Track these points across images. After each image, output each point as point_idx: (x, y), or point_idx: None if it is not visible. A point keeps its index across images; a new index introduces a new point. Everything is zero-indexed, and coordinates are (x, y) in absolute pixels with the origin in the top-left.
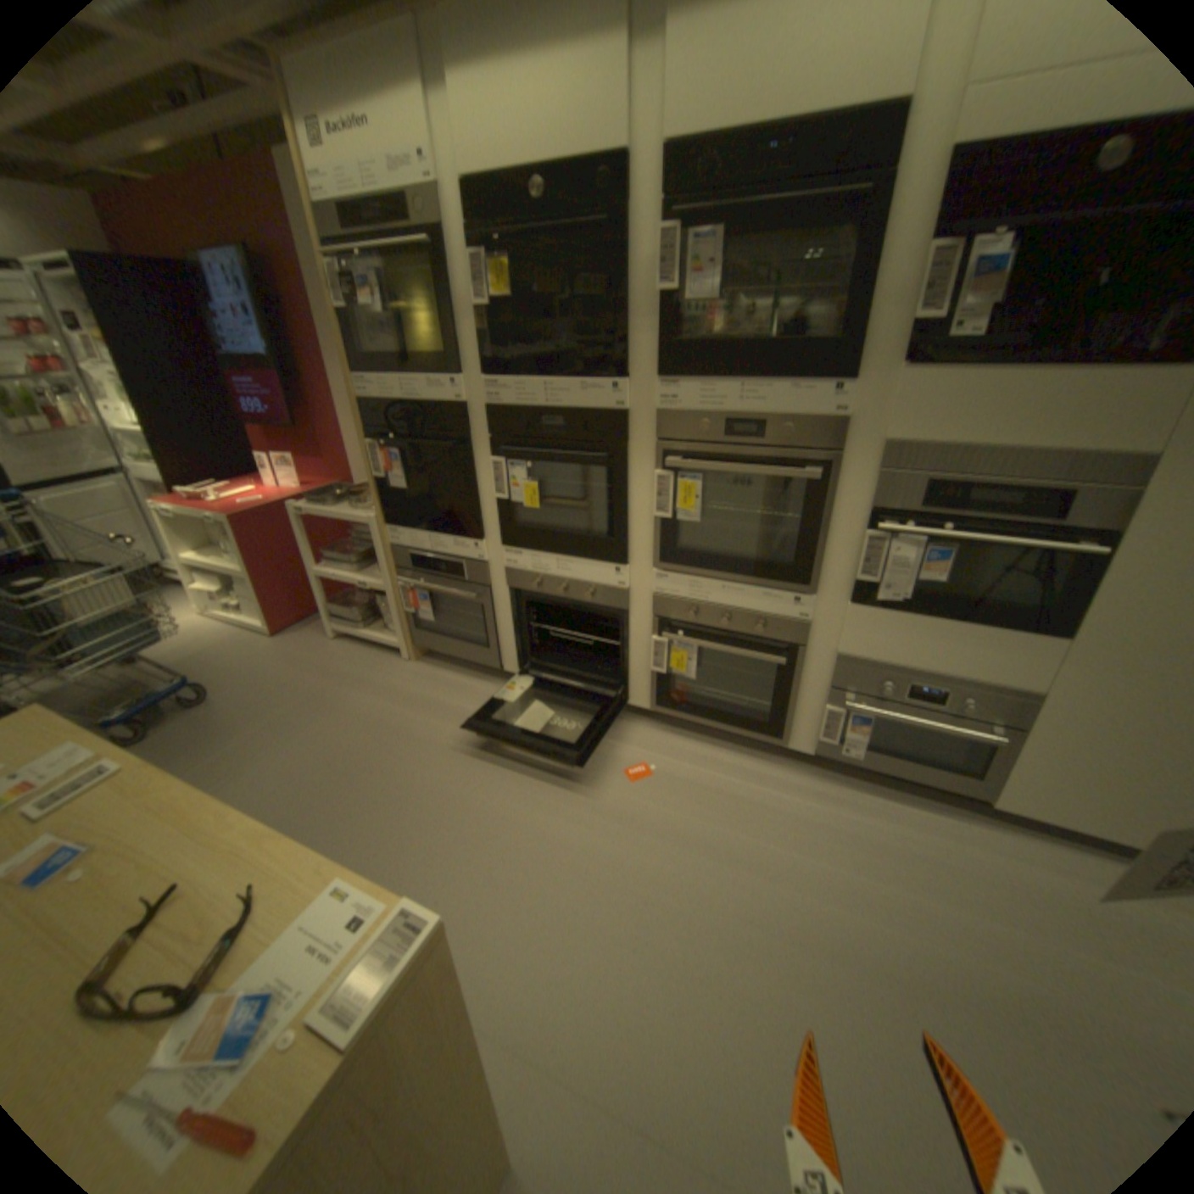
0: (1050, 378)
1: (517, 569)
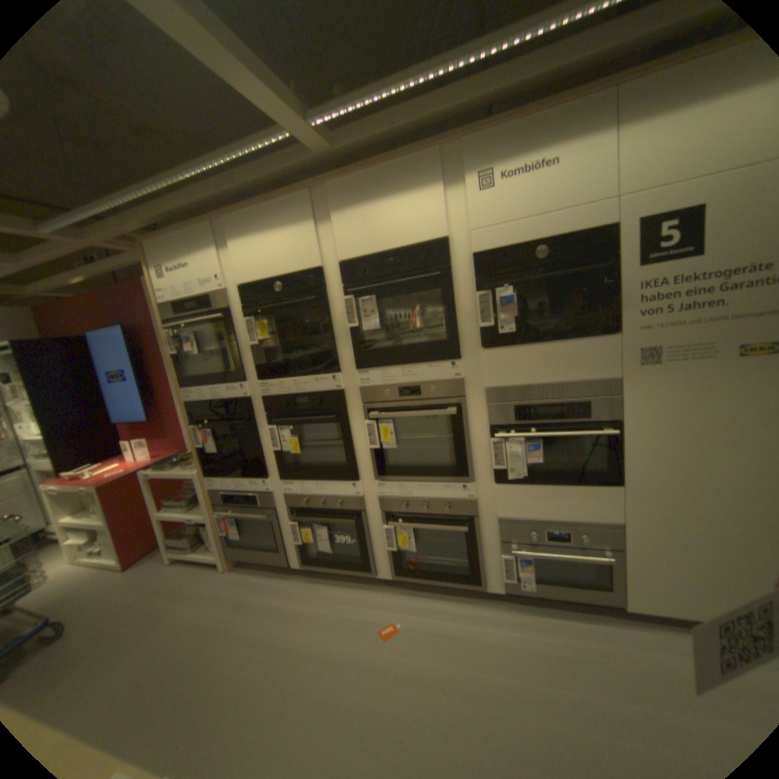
0: (554, 348)
1: (291, 494)
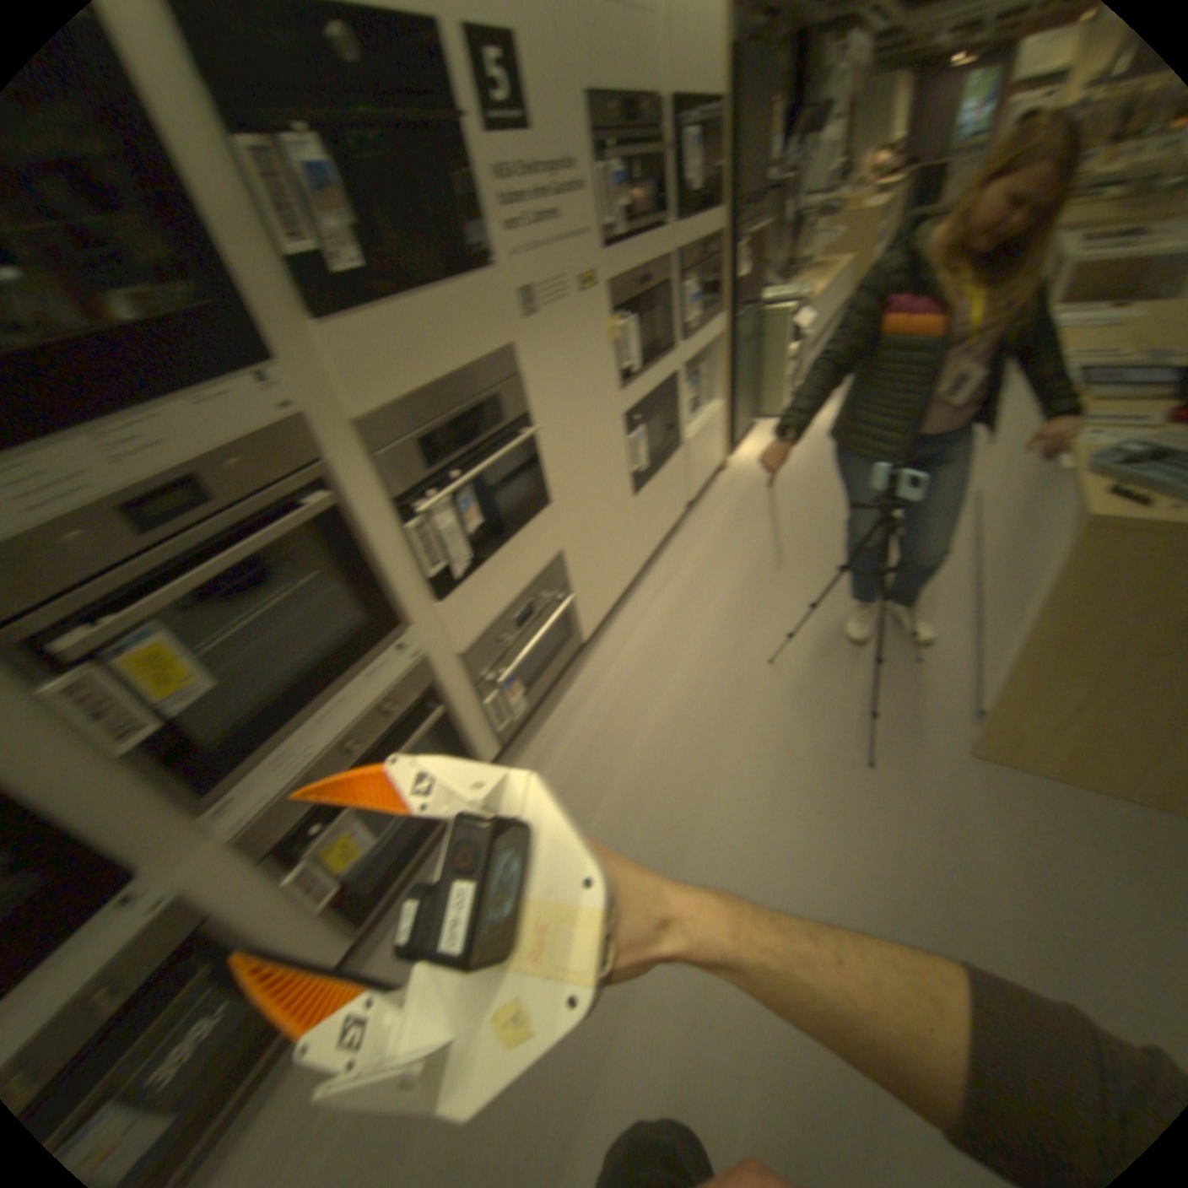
0: (436, 302)
1: None
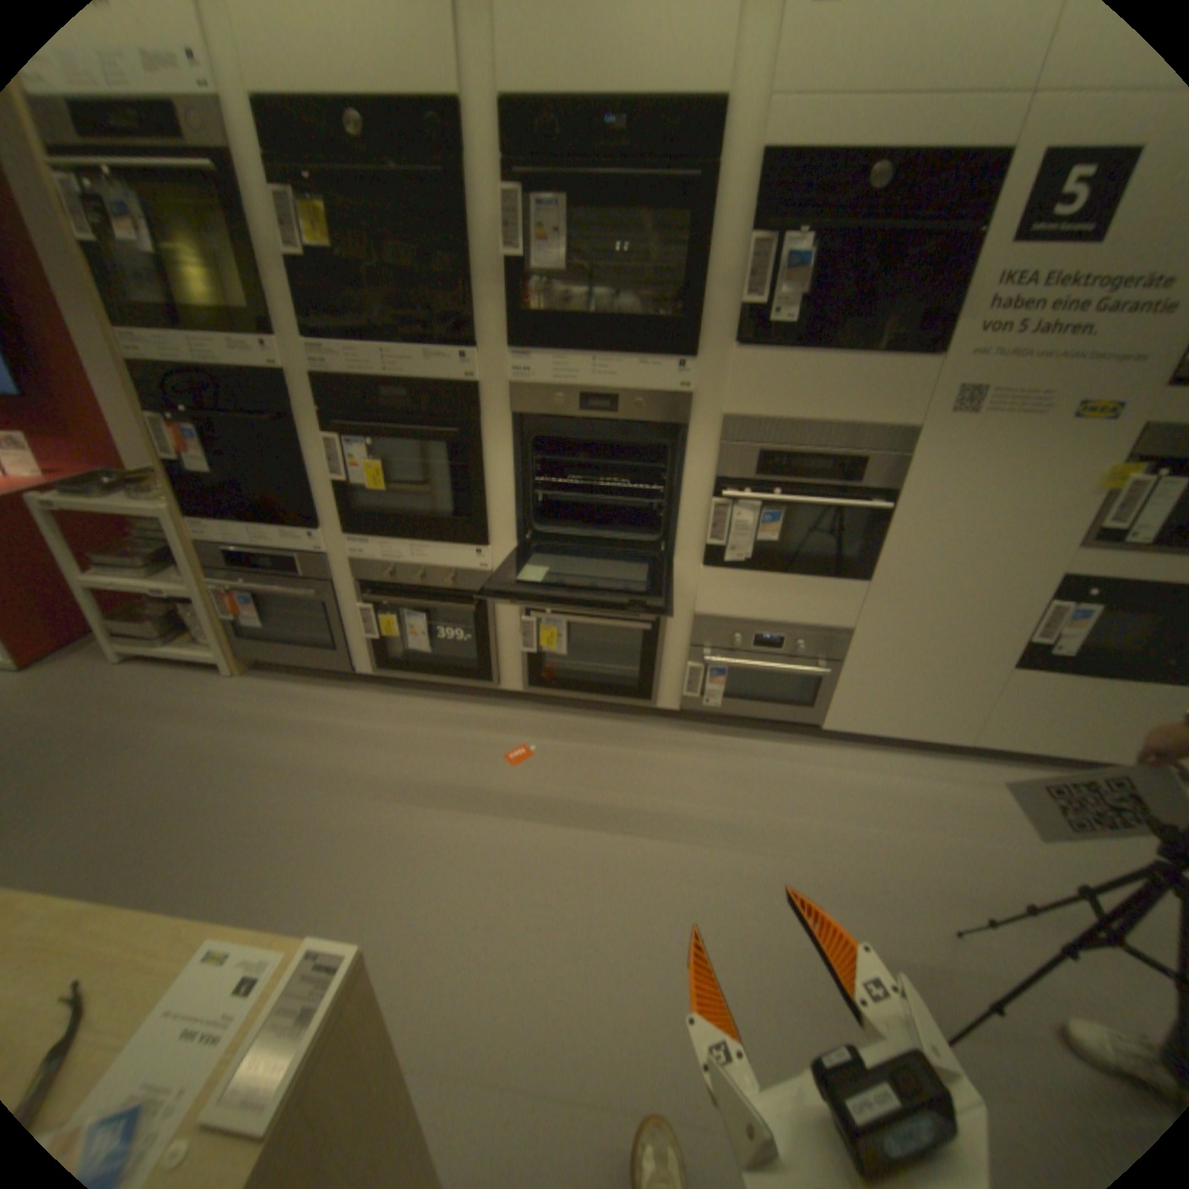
0: (844, 364)
1: (363, 559)
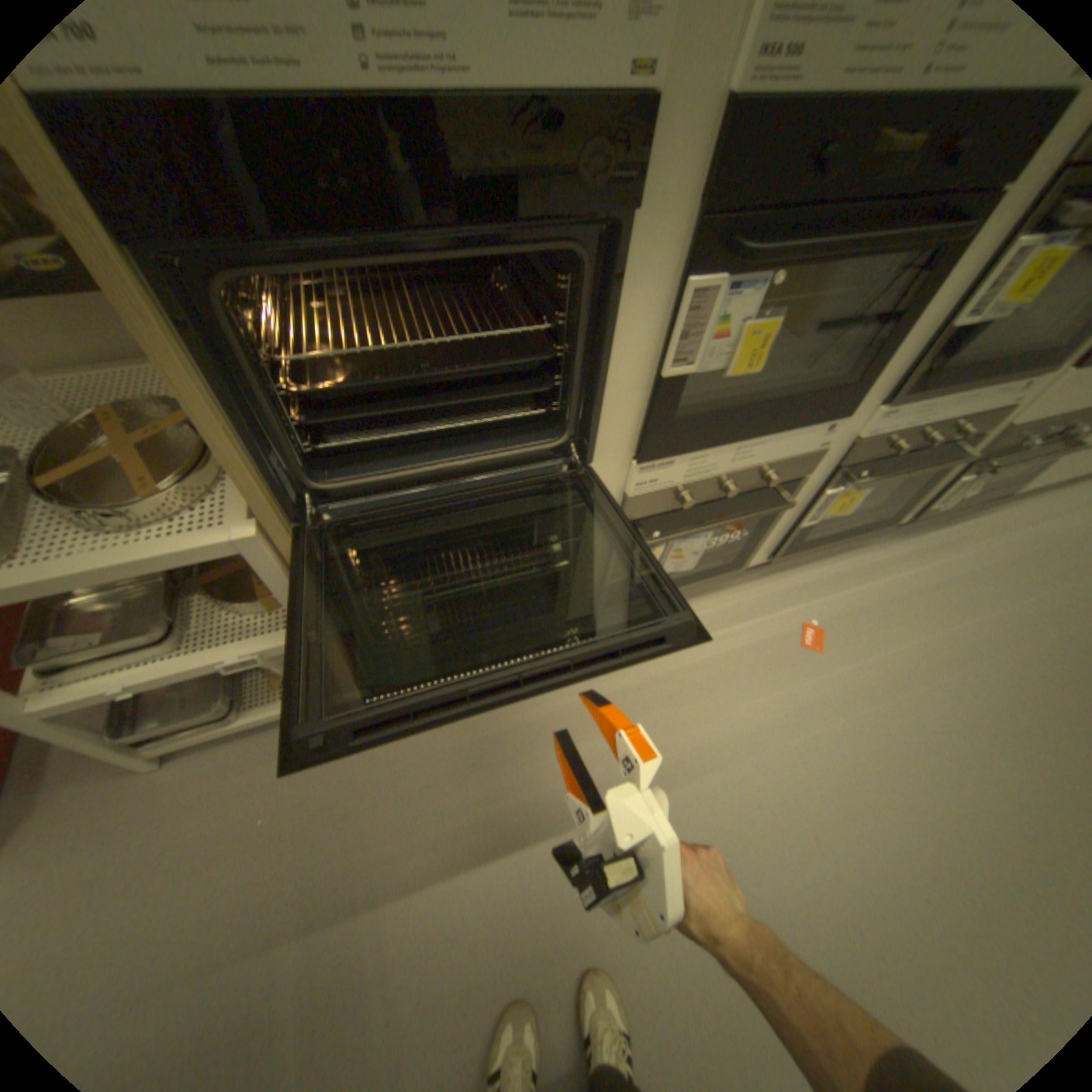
0: None
1: (651, 487)
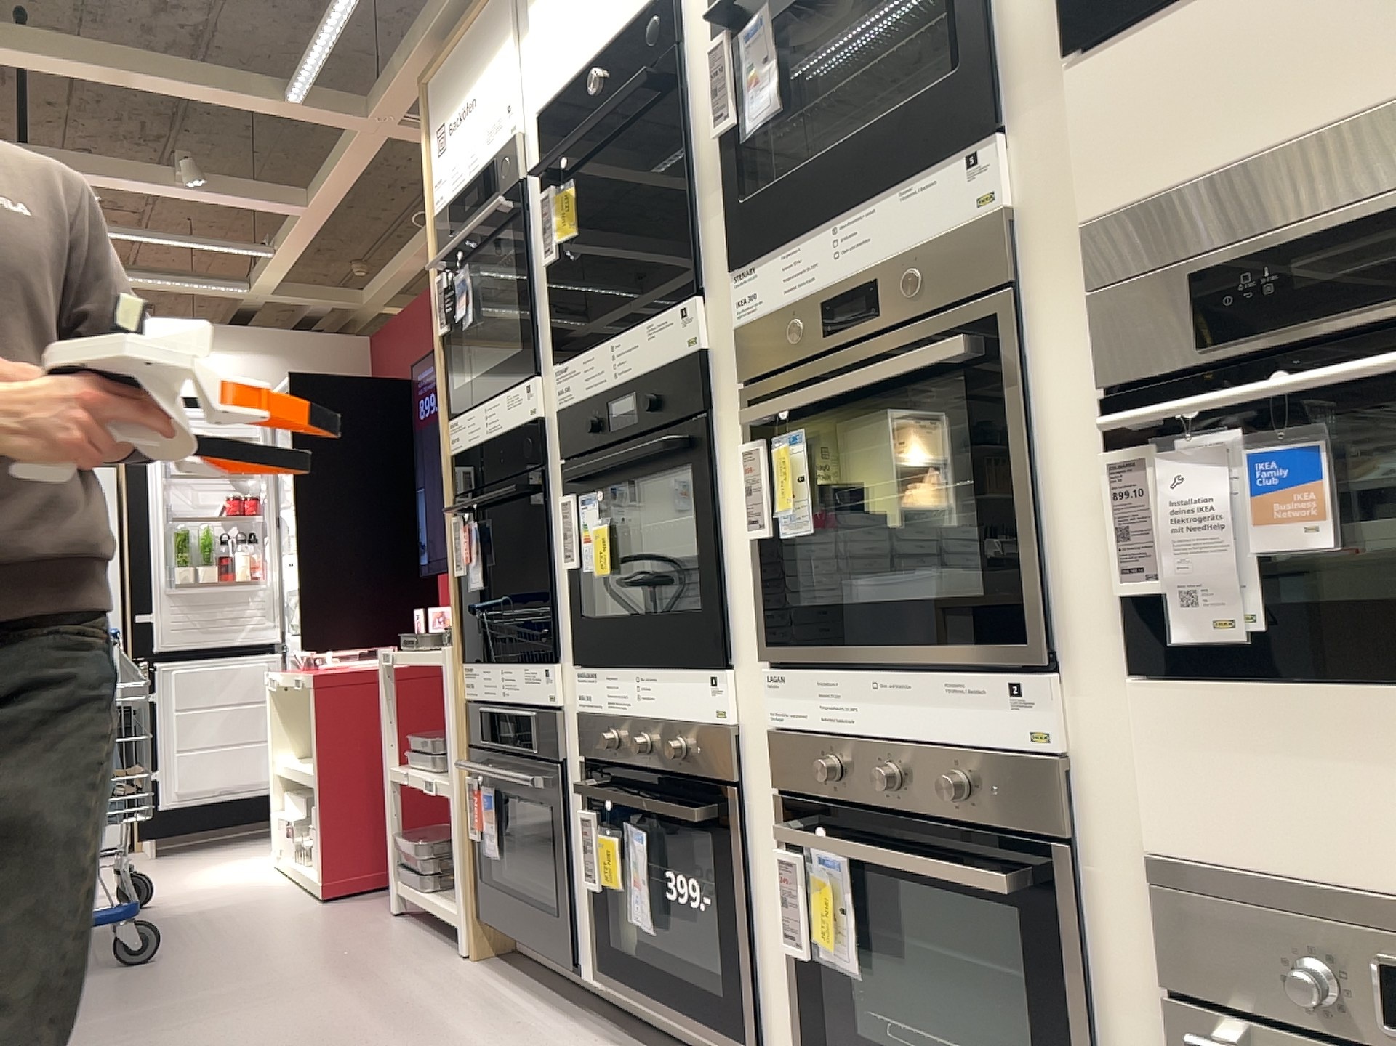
0: None
1: (589, 711)
